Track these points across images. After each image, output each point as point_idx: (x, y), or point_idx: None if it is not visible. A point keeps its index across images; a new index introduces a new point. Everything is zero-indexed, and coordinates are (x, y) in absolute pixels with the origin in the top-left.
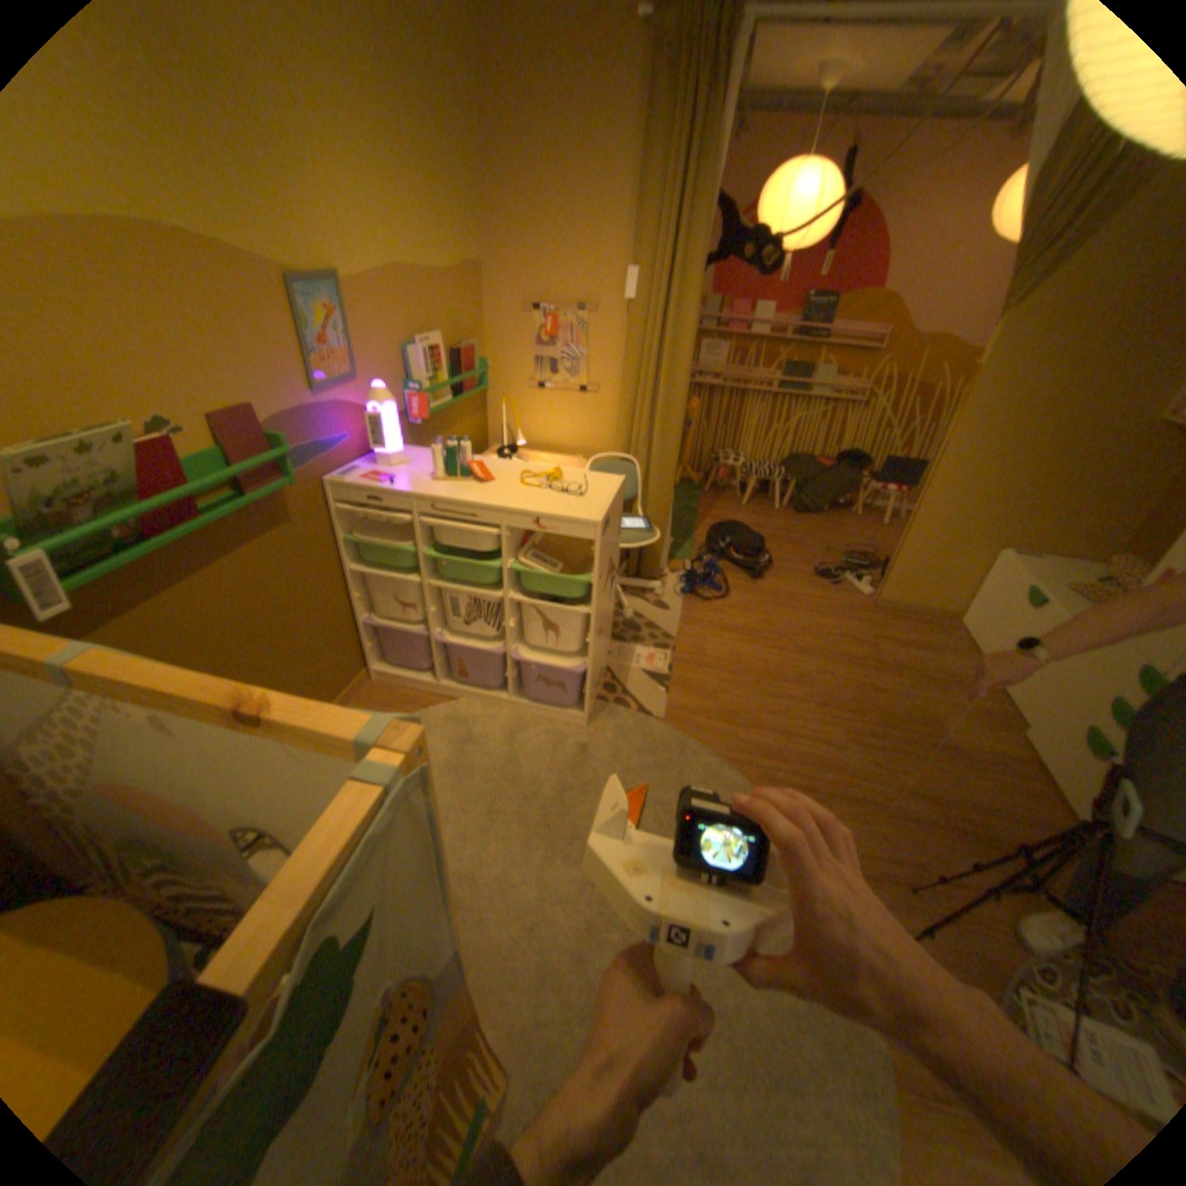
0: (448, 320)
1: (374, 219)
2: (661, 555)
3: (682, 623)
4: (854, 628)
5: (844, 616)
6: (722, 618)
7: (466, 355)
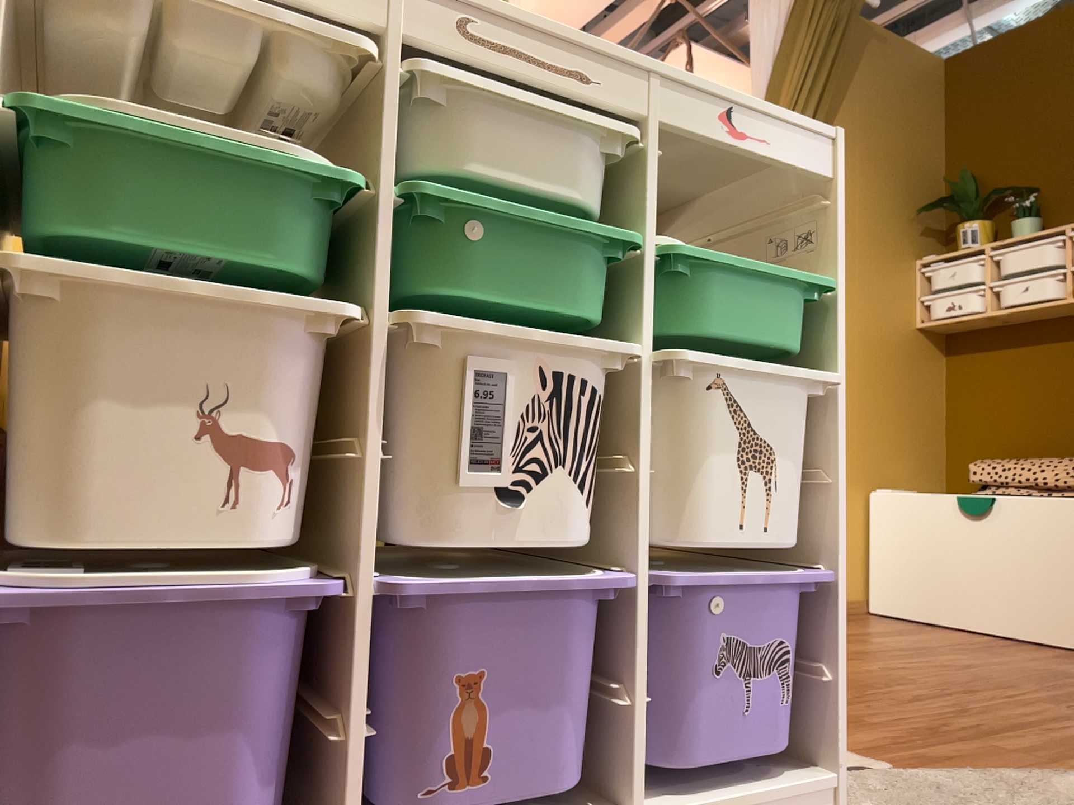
0: None
1: None
2: None
3: None
4: None
5: None
6: None
7: None
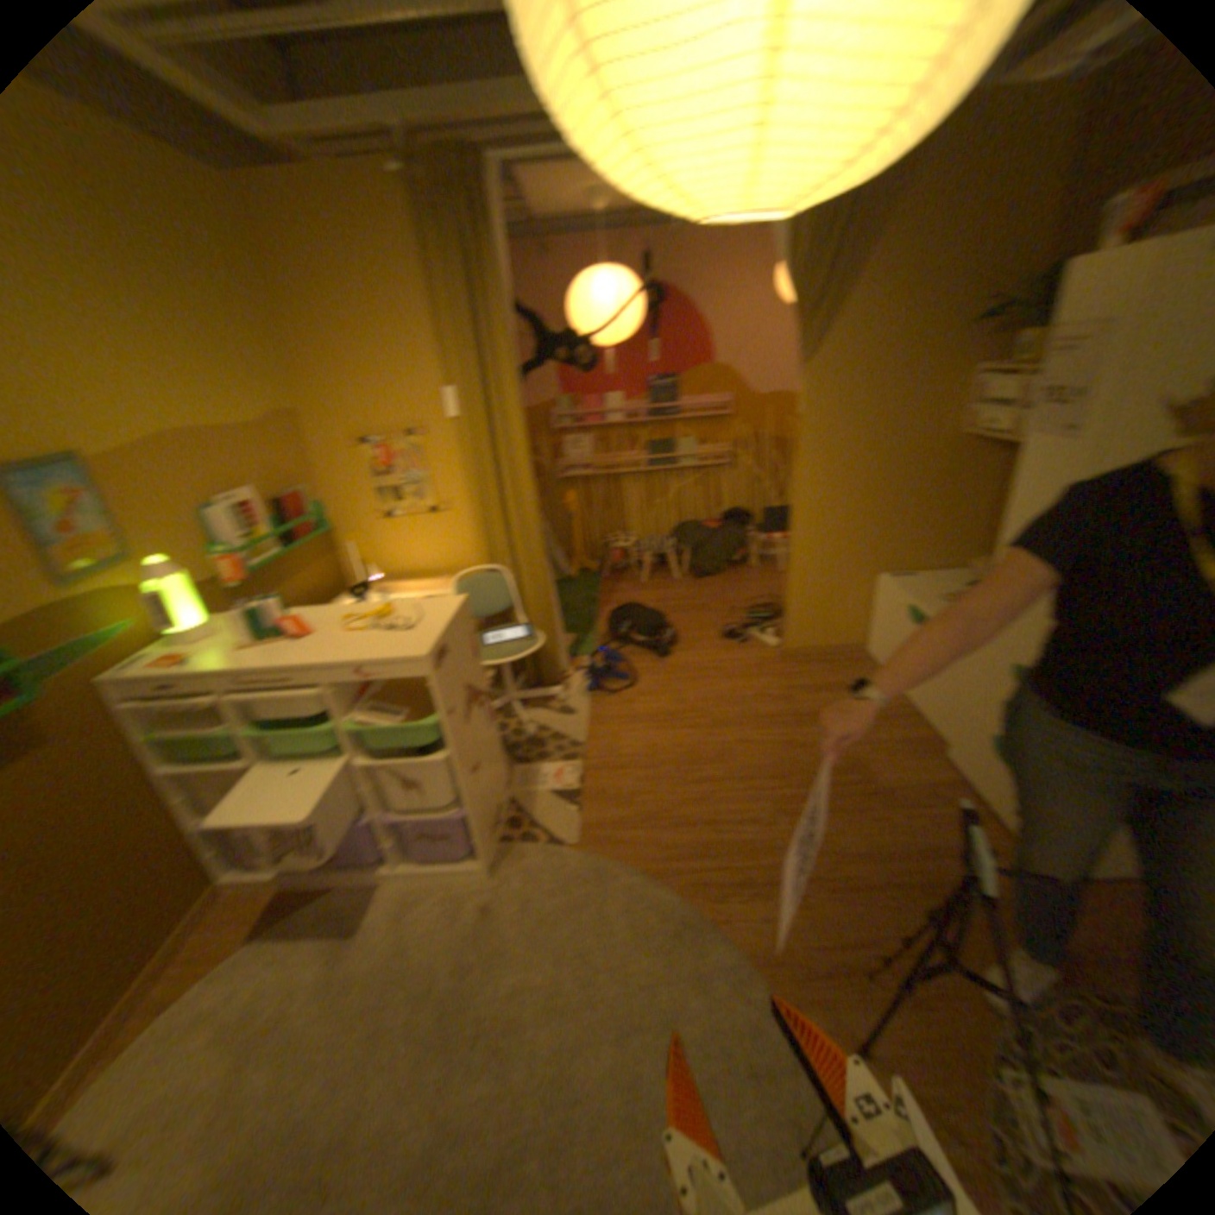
0: (265, 470)
1: (133, 389)
2: (560, 656)
3: (592, 724)
4: (768, 685)
5: (757, 675)
6: (635, 708)
7: (295, 500)
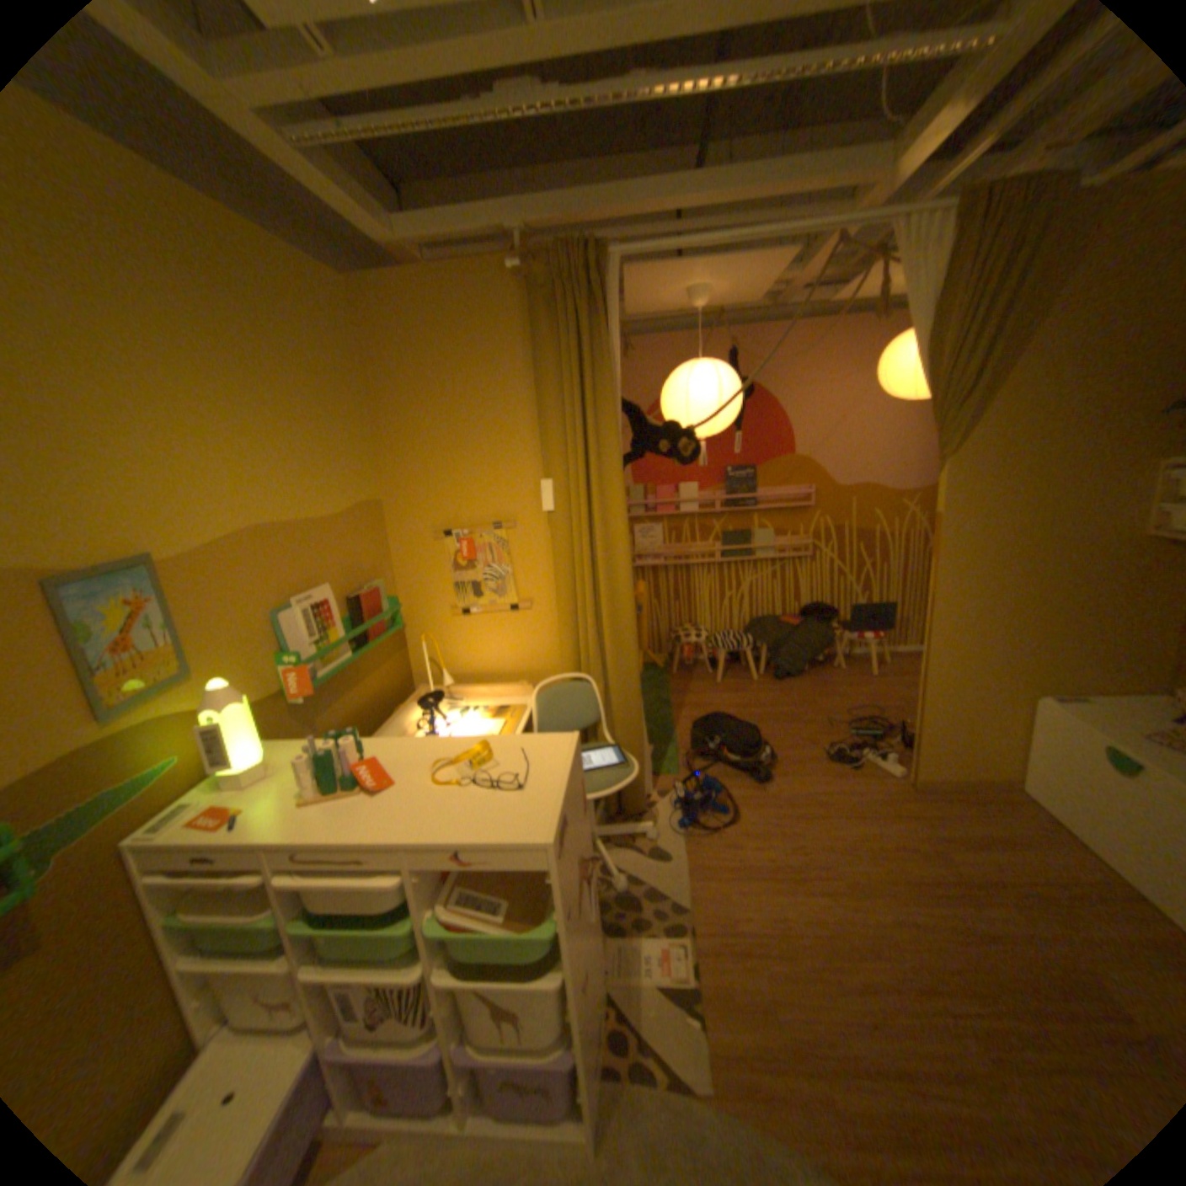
0: (341, 565)
1: (217, 483)
2: (645, 781)
3: (694, 878)
4: (908, 833)
5: (889, 817)
6: (743, 857)
7: (369, 598)
